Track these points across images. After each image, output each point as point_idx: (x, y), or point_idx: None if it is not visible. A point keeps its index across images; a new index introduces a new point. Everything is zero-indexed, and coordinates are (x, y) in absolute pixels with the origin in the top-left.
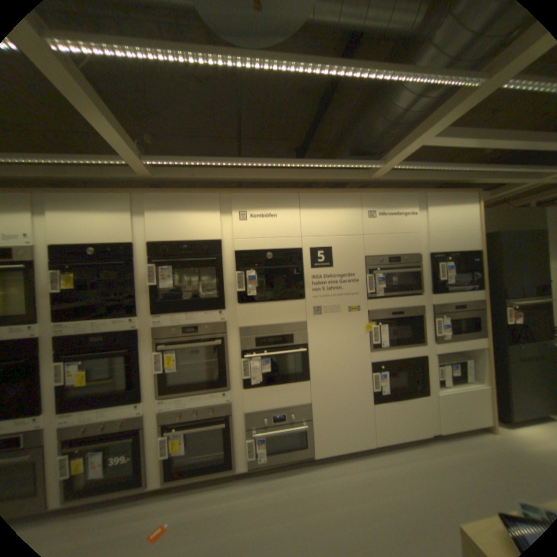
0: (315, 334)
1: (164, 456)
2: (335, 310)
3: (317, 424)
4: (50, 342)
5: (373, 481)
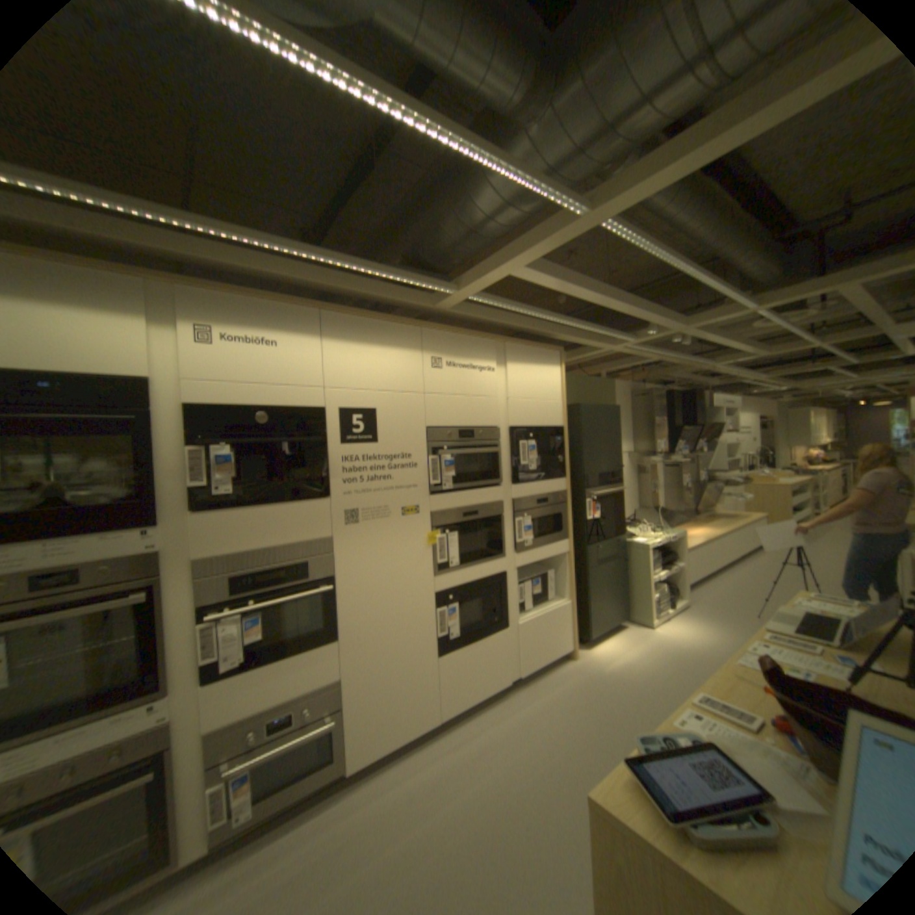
0: (347, 559)
1: None
2: (382, 515)
3: (349, 714)
4: None
5: (438, 777)
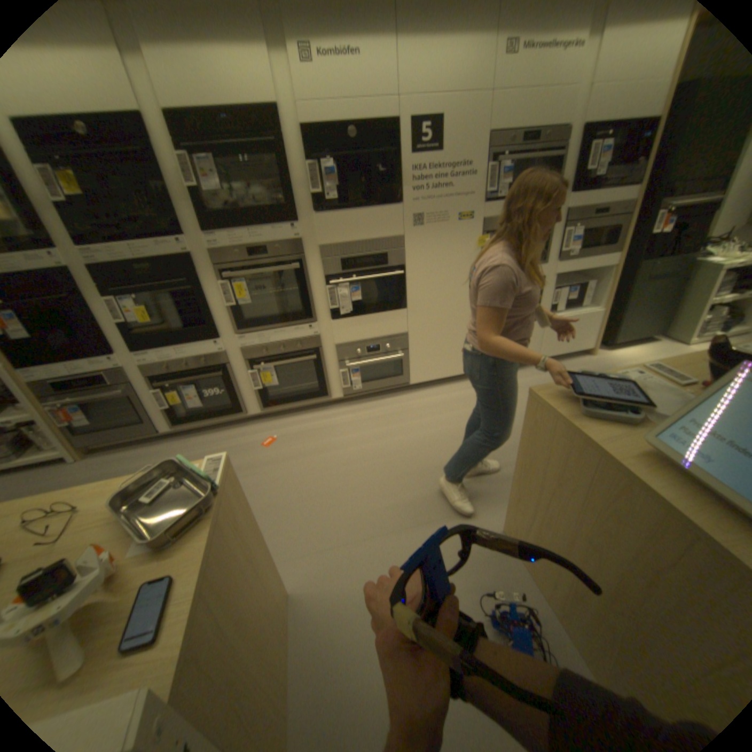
0: (413, 253)
1: (258, 387)
2: (441, 219)
3: (412, 352)
4: (84, 272)
5: (464, 397)
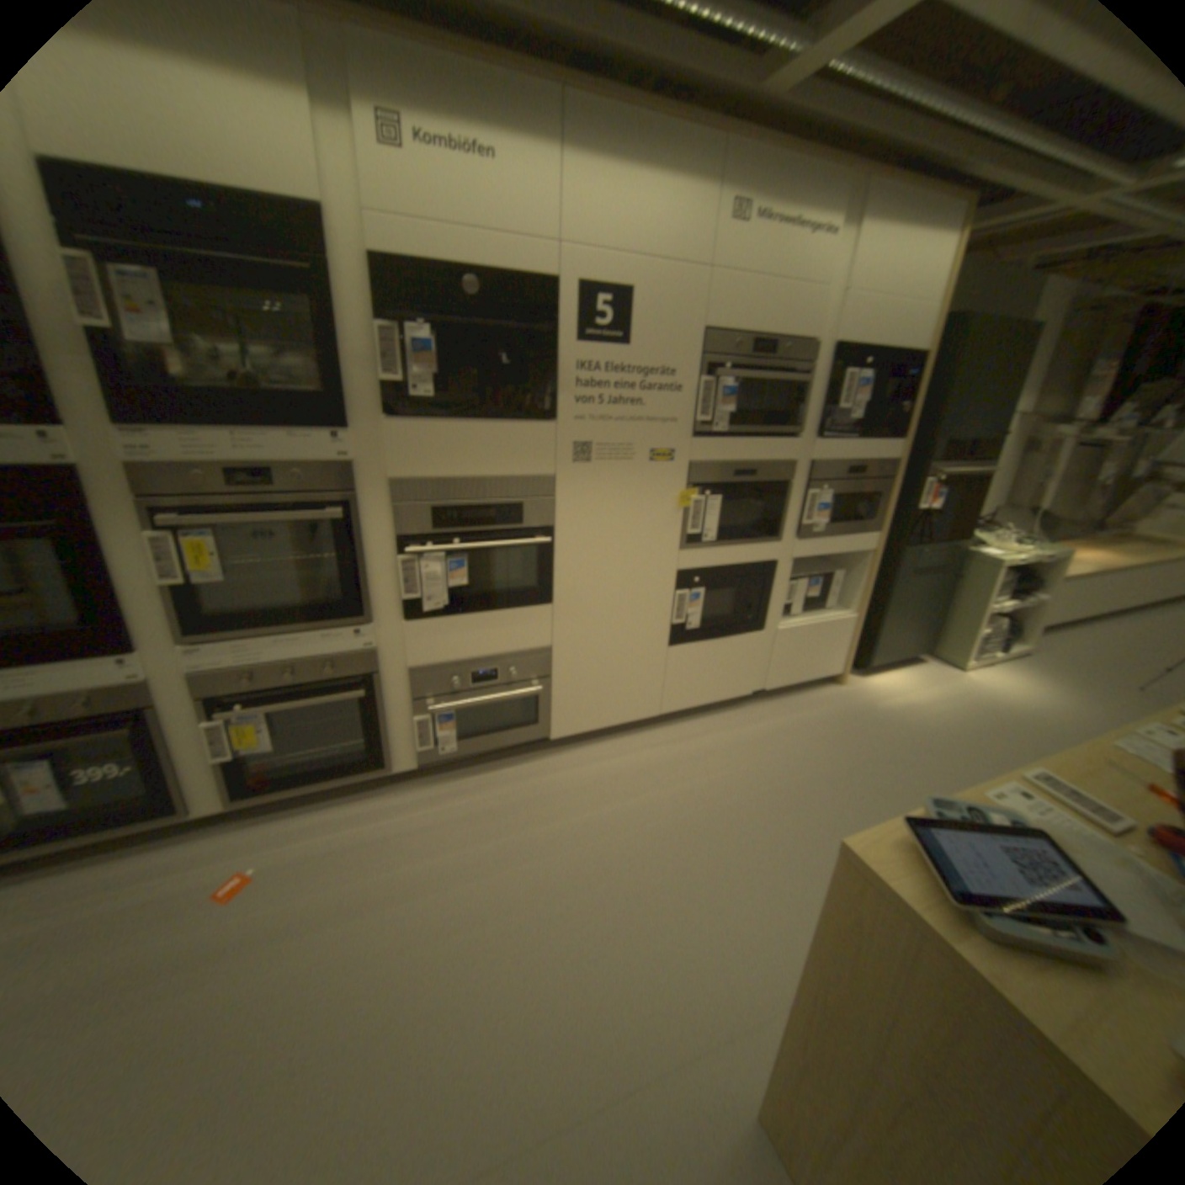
0: (570, 508)
1: (221, 759)
2: (621, 456)
3: (558, 683)
4: None
5: (648, 765)
